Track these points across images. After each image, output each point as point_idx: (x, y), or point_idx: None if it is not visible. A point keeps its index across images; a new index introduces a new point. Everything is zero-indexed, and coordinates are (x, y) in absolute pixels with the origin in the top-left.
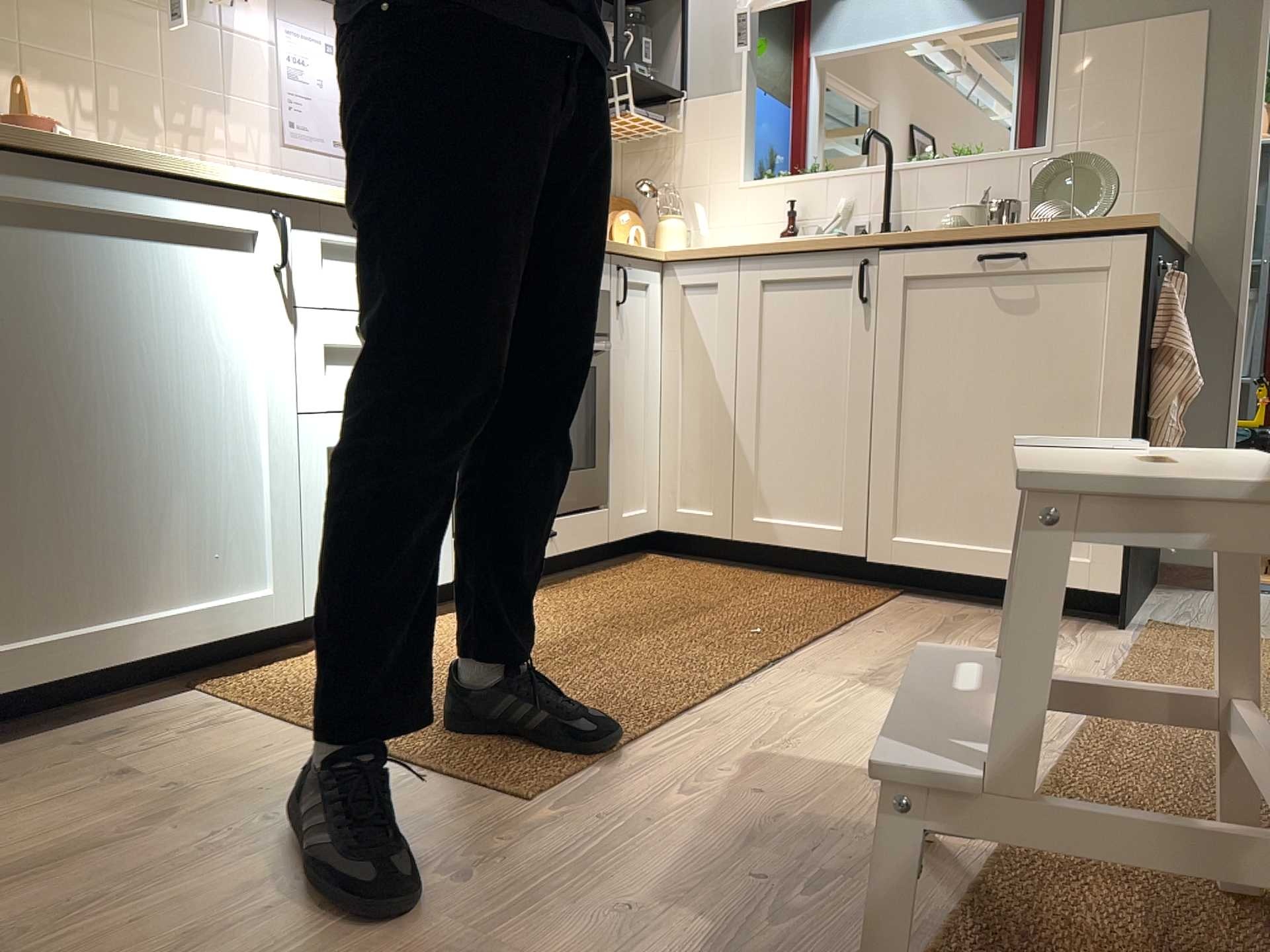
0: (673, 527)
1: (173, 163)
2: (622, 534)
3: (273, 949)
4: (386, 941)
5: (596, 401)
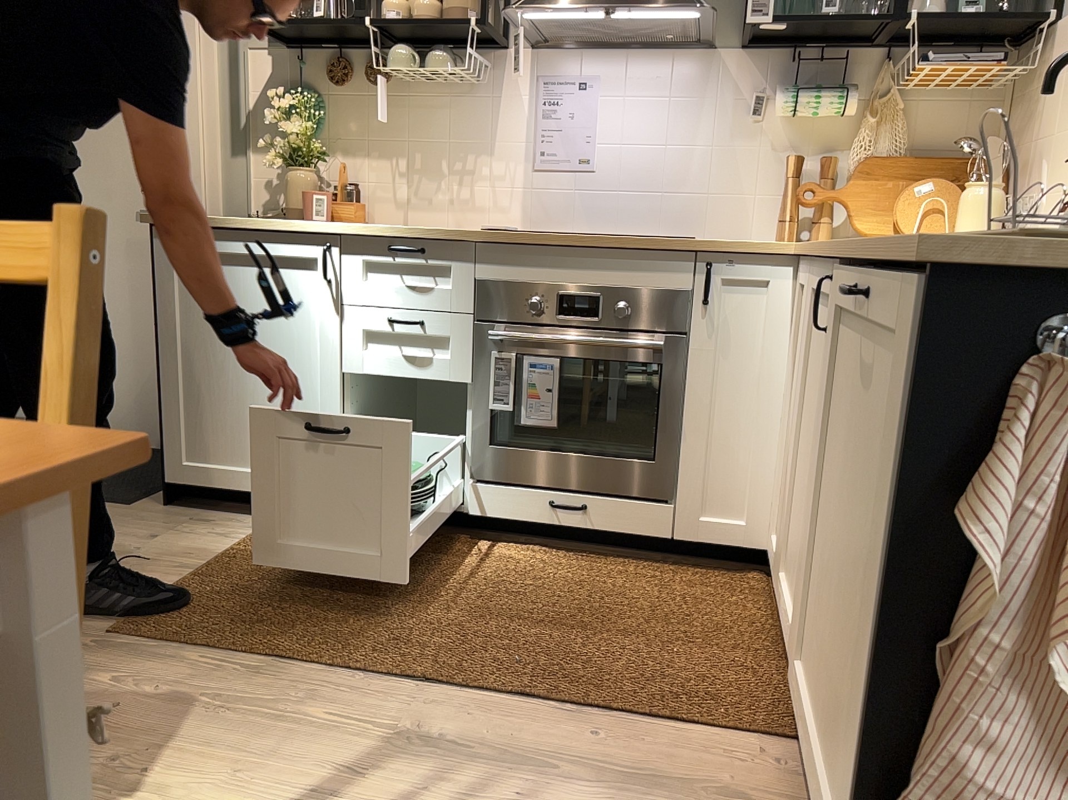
0: (768, 552)
1: (274, 223)
2: (694, 538)
3: None
4: None
5: (664, 400)
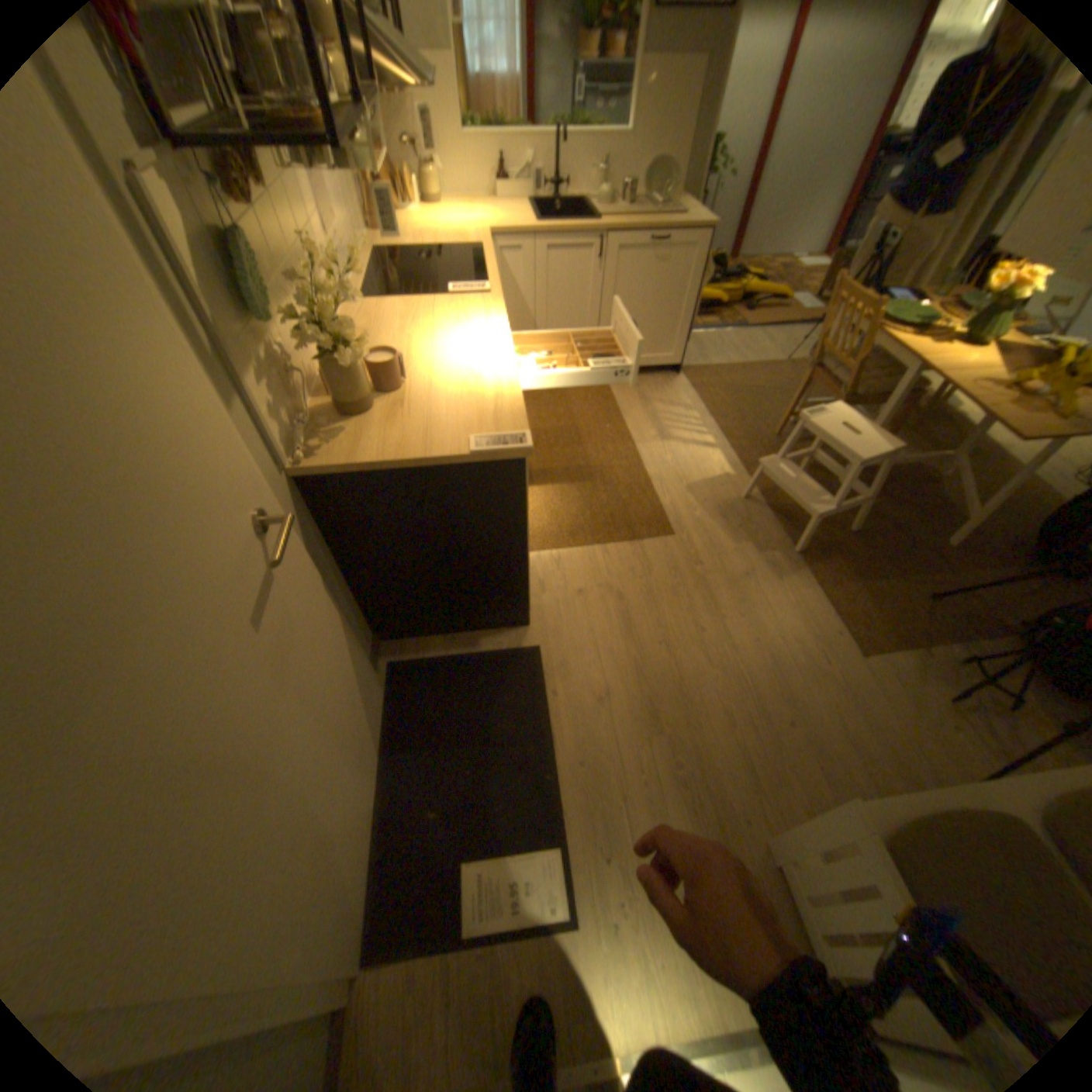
0: None
1: (511, 370)
2: None
3: (703, 599)
4: (715, 583)
5: None
